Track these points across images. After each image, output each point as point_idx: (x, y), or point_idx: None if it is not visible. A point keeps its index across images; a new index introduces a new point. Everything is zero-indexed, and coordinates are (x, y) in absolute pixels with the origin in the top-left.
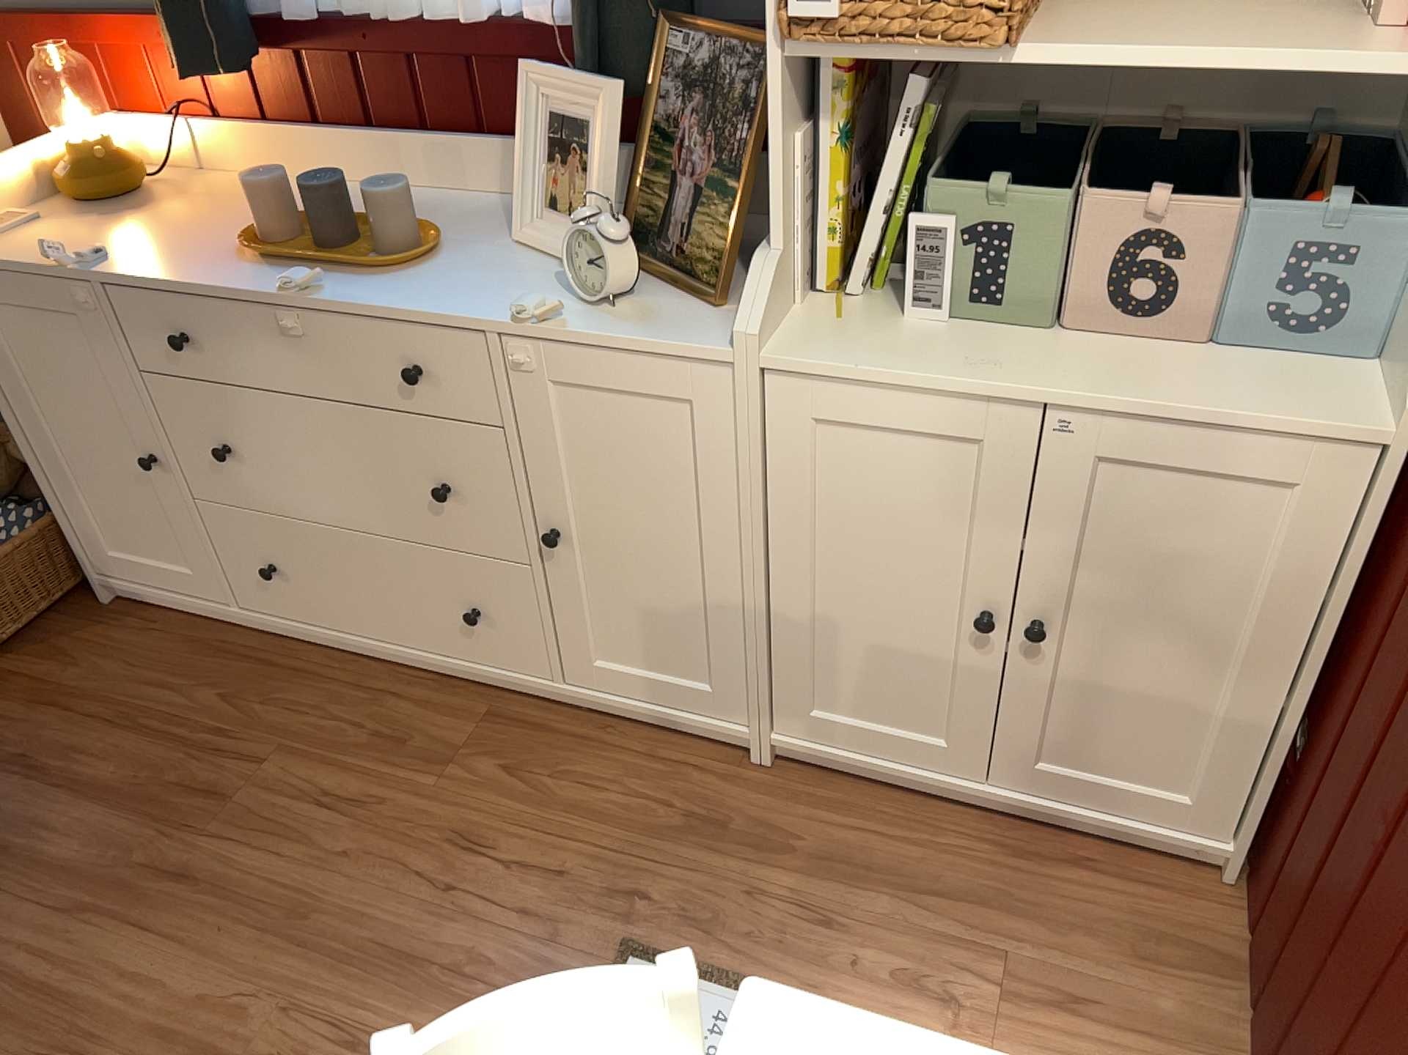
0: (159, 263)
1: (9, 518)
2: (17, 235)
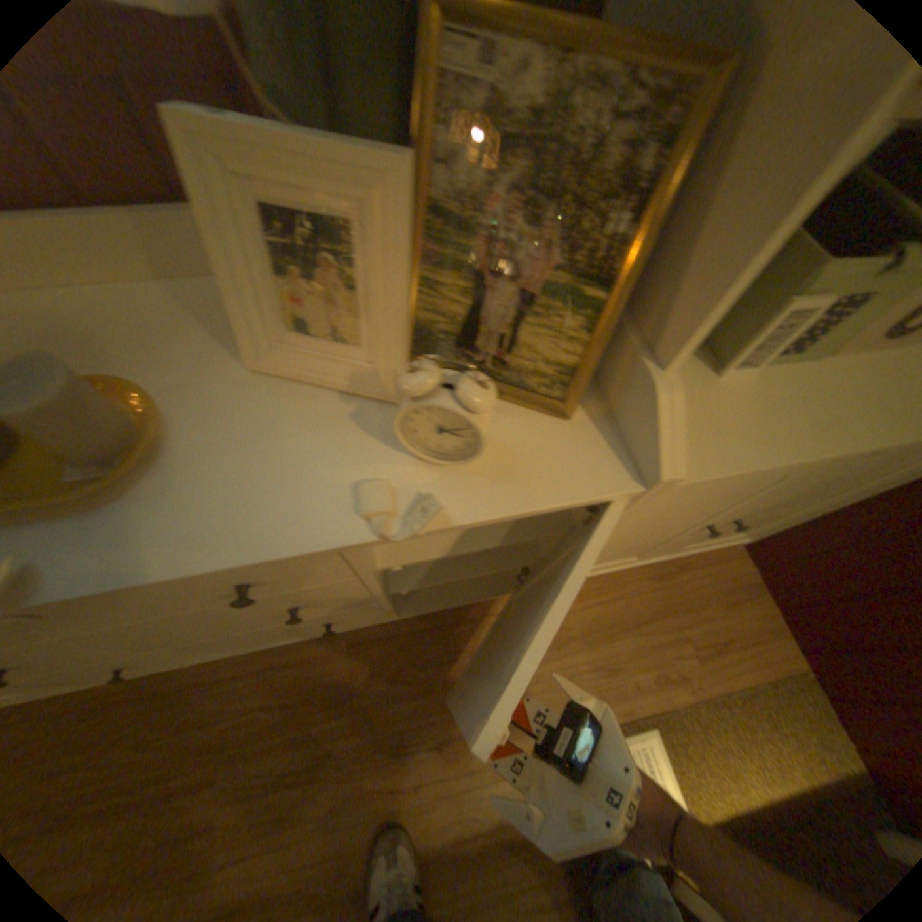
0: None
1: None
2: None
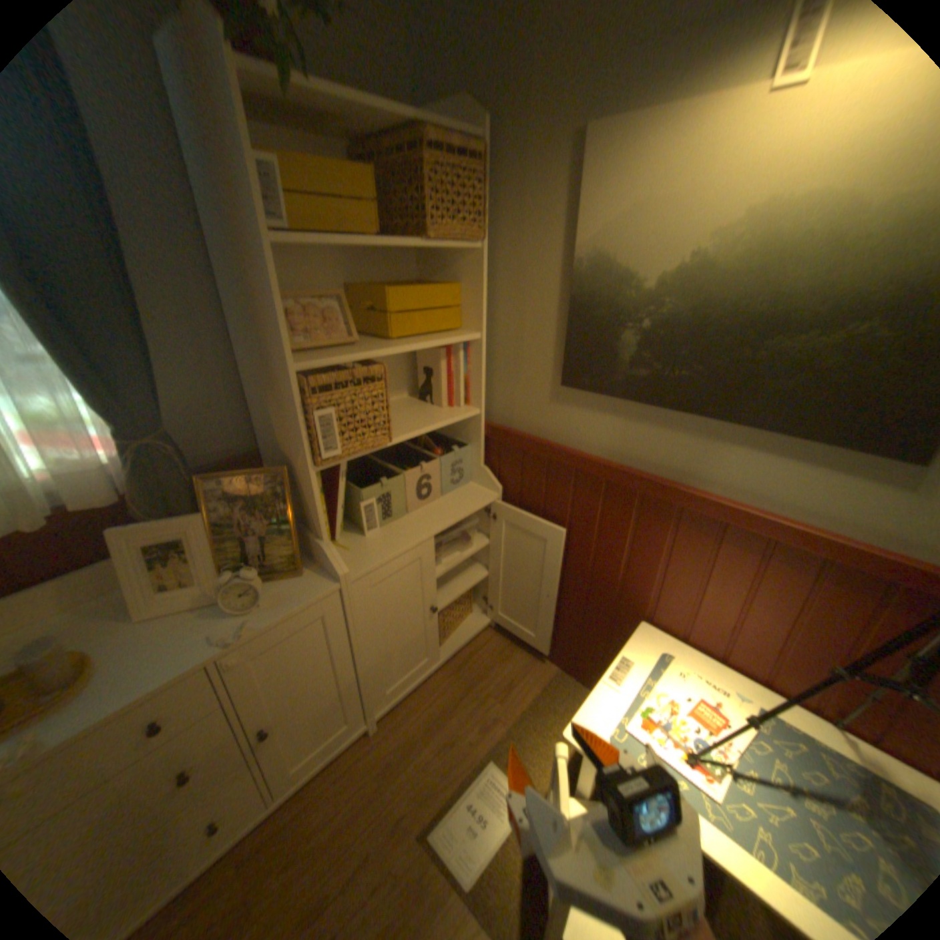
0: None
1: None
2: None
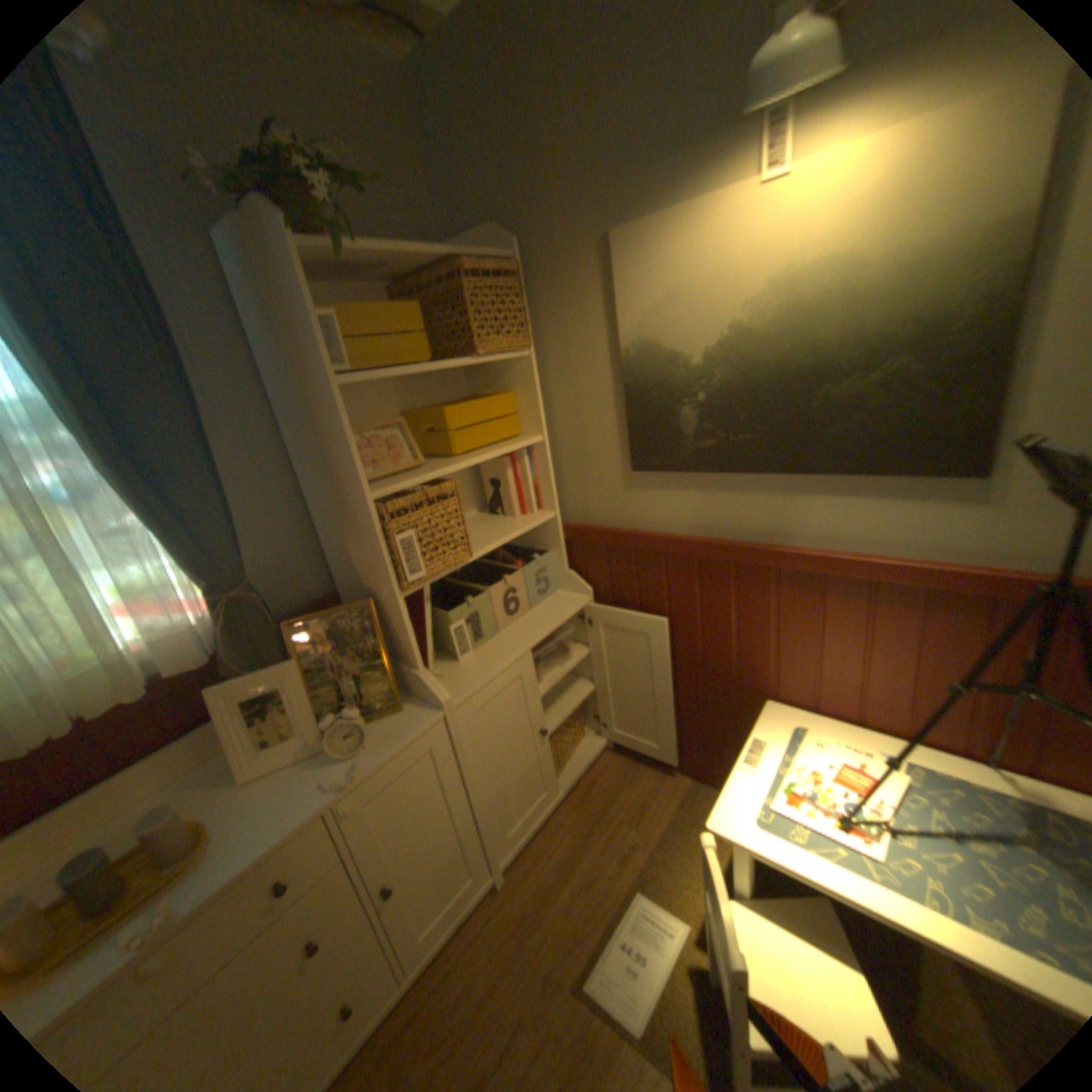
0: None
1: None
2: None
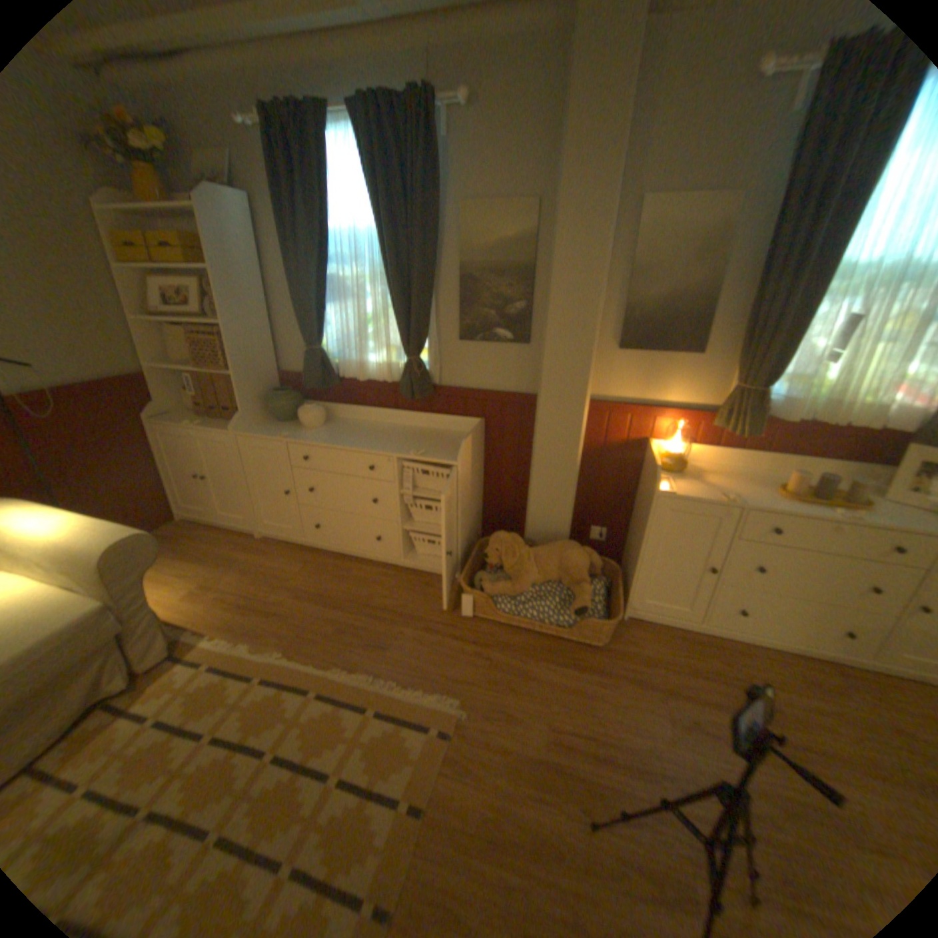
0: (756, 499)
1: (594, 585)
2: (669, 483)
